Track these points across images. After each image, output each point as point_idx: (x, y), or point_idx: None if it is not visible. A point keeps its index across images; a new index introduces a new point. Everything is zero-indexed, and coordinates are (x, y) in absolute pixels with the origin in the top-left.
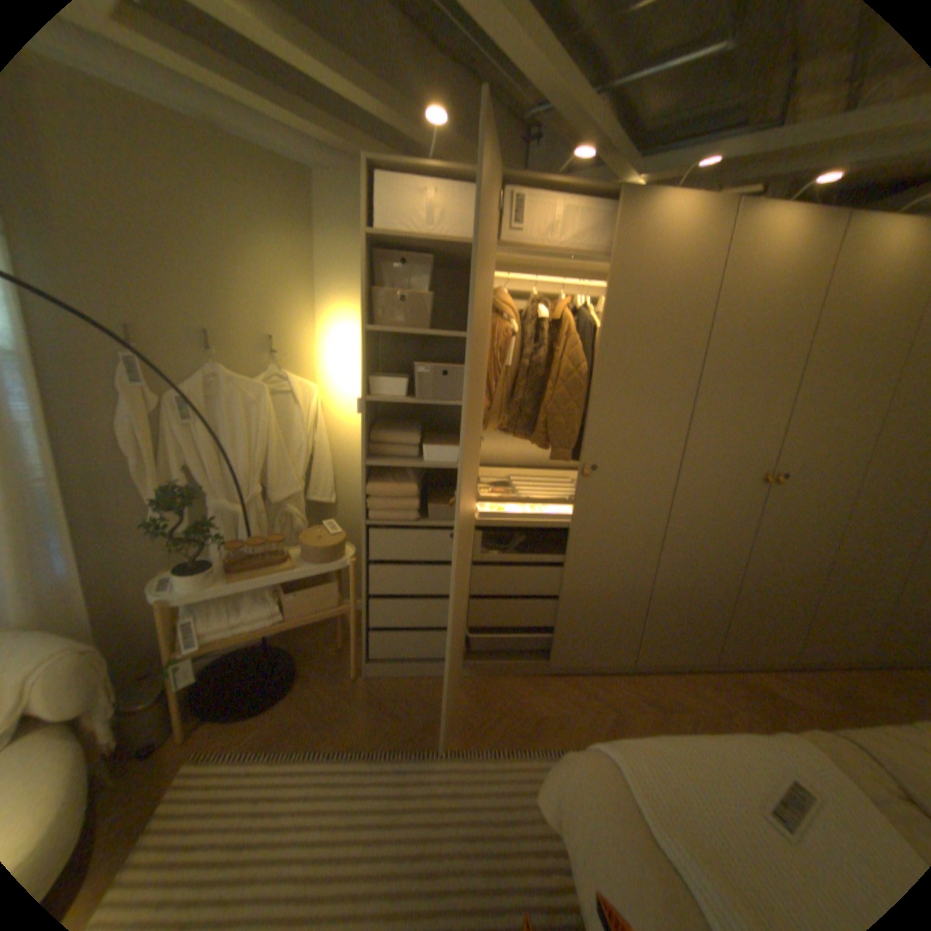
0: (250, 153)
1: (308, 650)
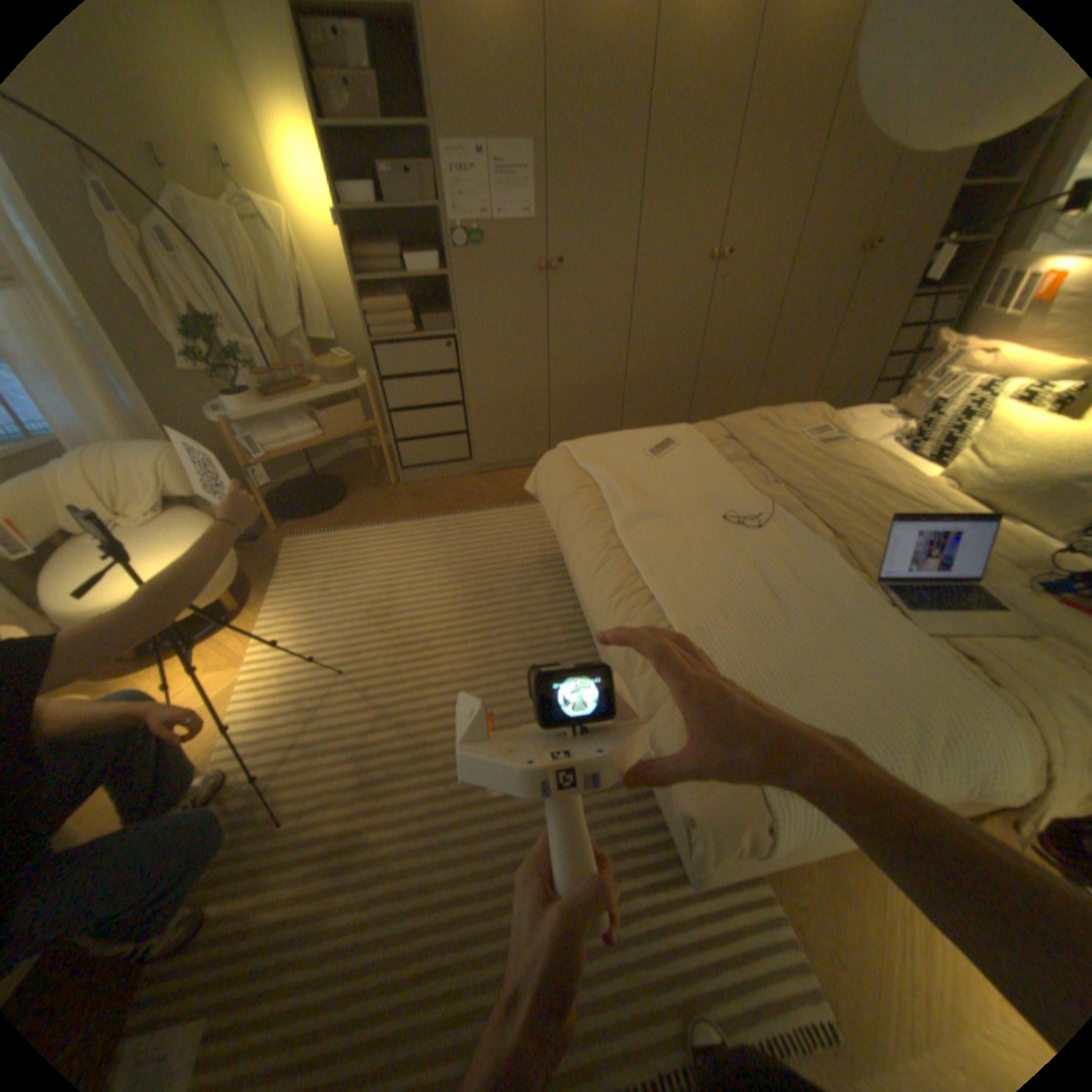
0: None
1: (350, 476)
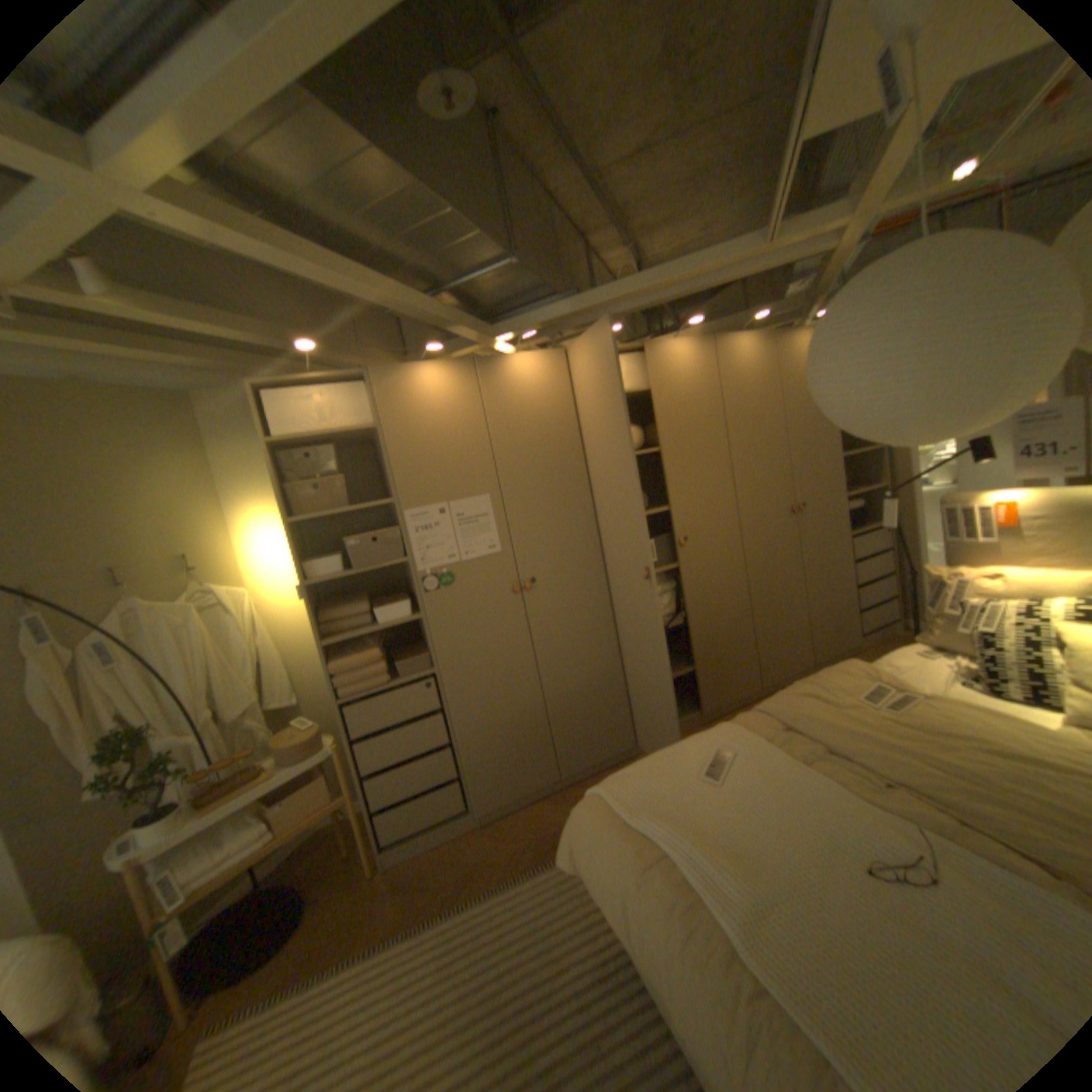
0: (125, 394)
1: (309, 876)
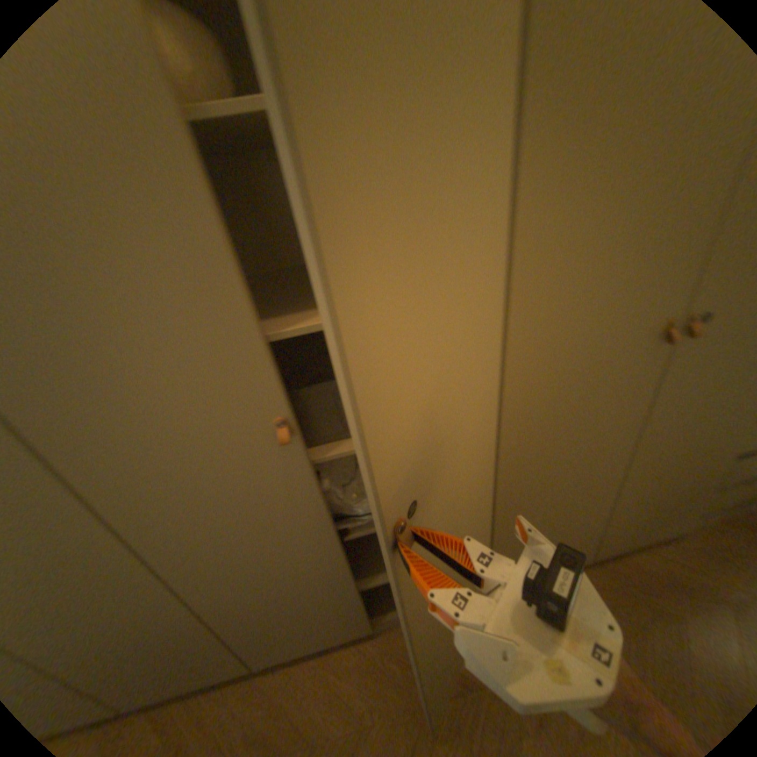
0: None
1: None
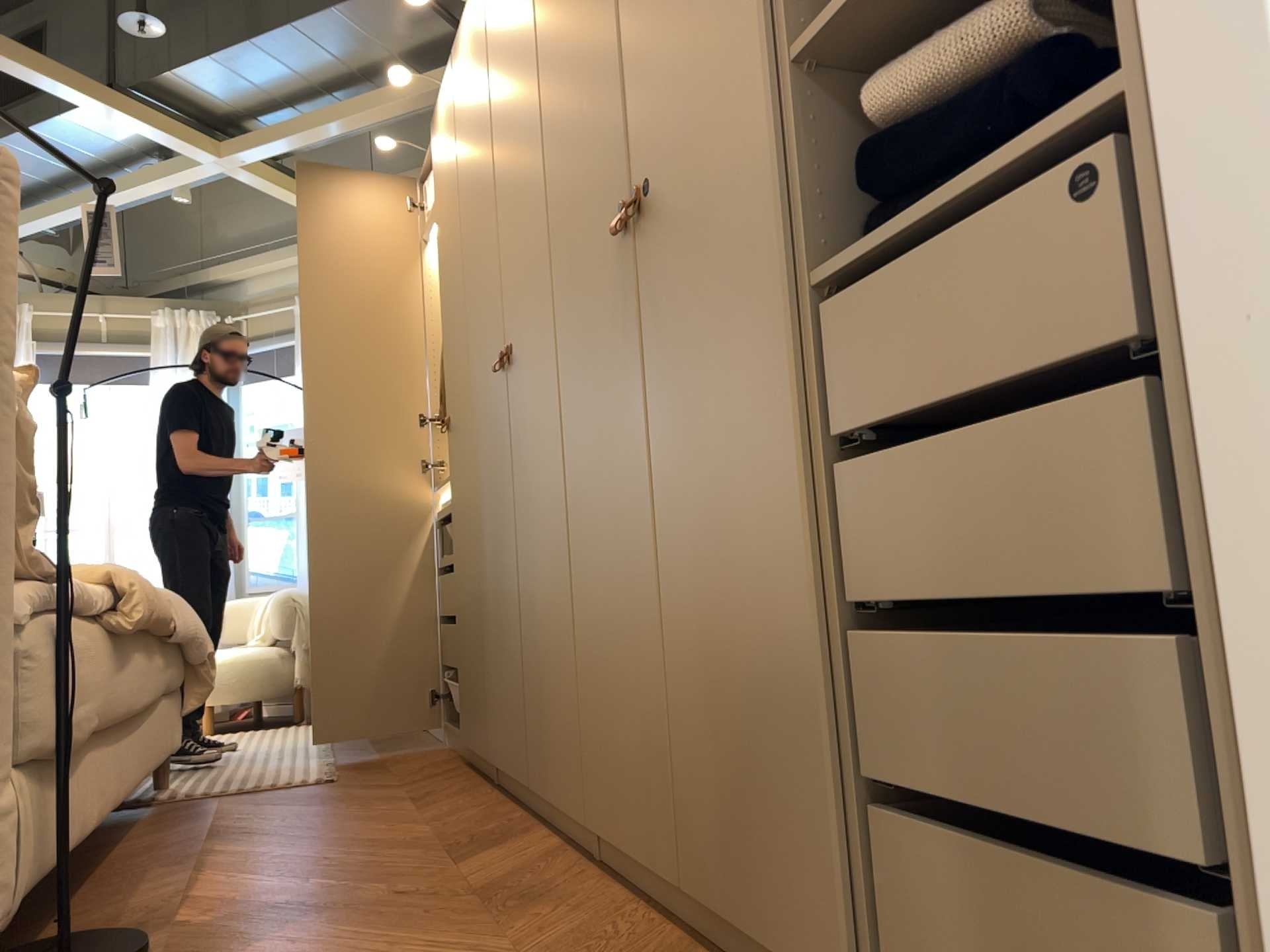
0: None
1: None
